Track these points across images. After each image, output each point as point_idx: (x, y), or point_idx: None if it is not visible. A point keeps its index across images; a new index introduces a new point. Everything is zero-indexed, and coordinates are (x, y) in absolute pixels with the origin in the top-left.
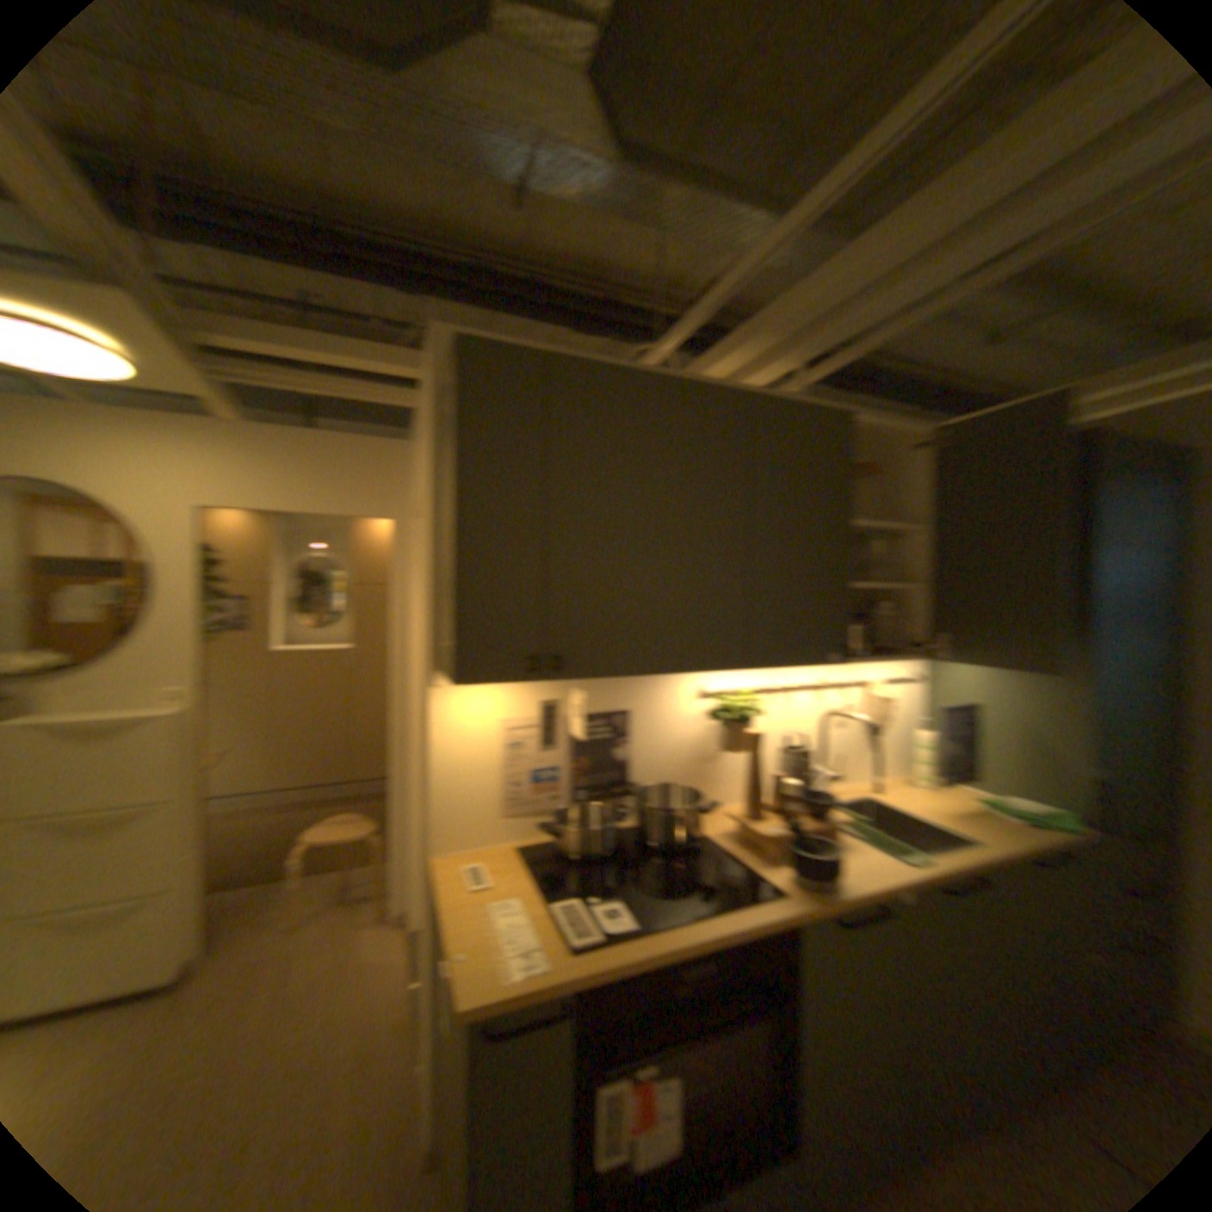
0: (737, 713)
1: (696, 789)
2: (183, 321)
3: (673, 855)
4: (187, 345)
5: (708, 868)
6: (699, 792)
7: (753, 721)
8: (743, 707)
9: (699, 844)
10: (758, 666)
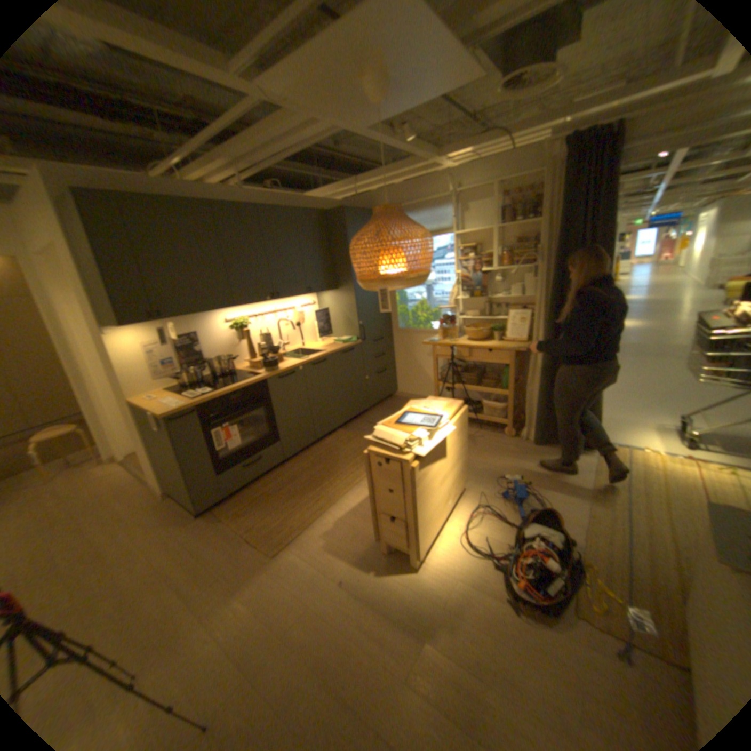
0: (239, 326)
1: (228, 356)
2: None
3: (222, 377)
4: None
5: (235, 376)
6: (229, 356)
7: (245, 328)
8: (242, 324)
9: (232, 373)
10: (237, 306)
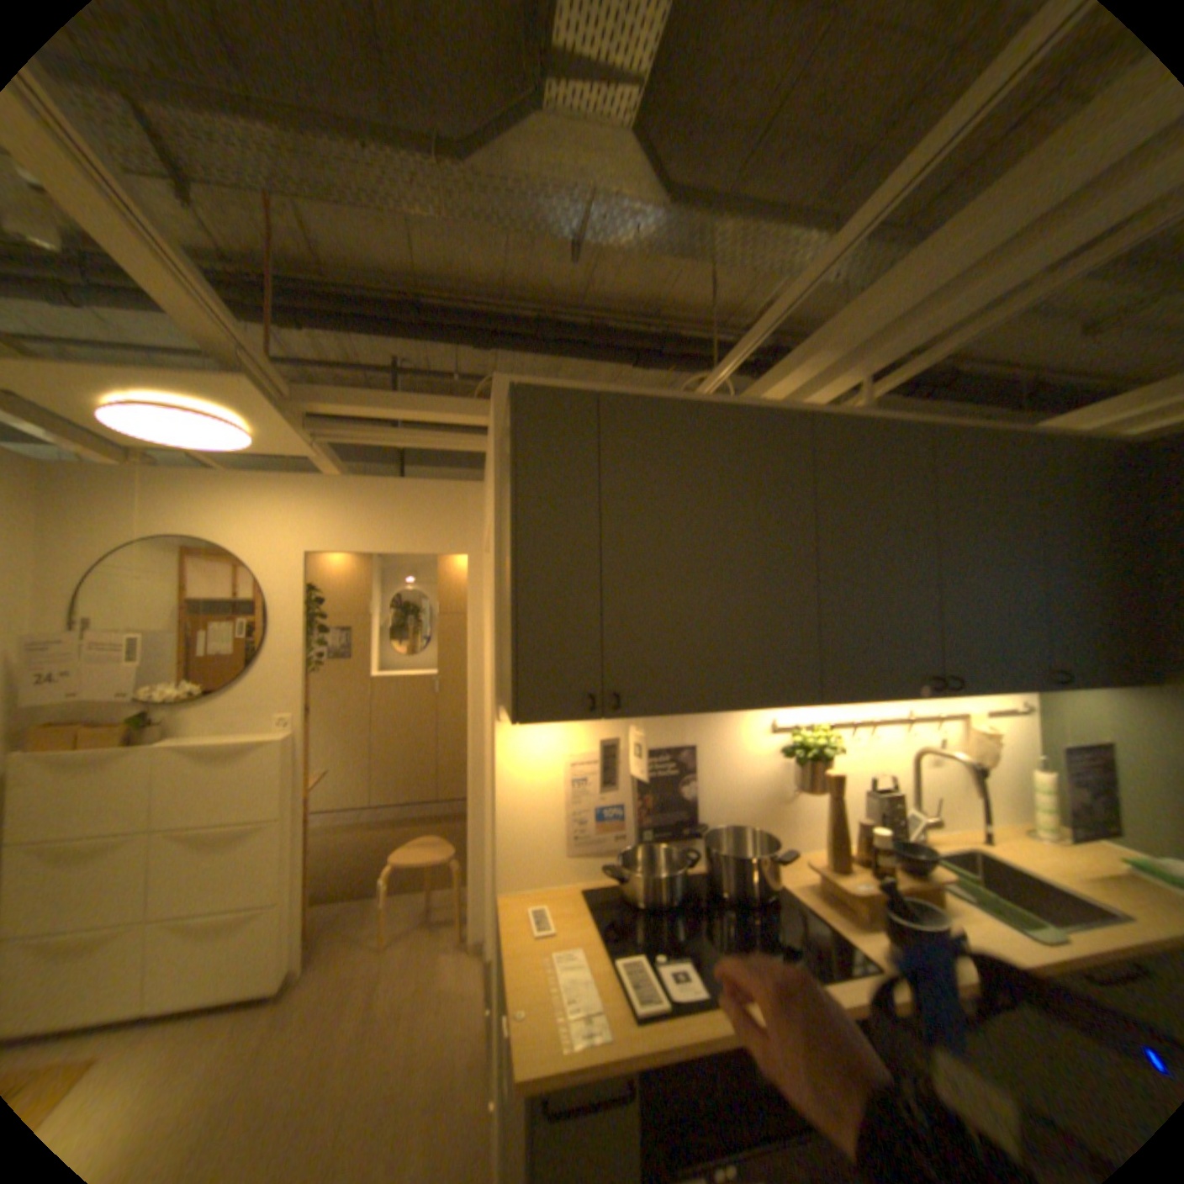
0: (812, 750)
1: (769, 834)
2: (285, 394)
3: (745, 909)
4: (289, 414)
5: (786, 927)
6: (773, 837)
7: (830, 759)
8: (818, 742)
9: (774, 896)
10: (832, 701)
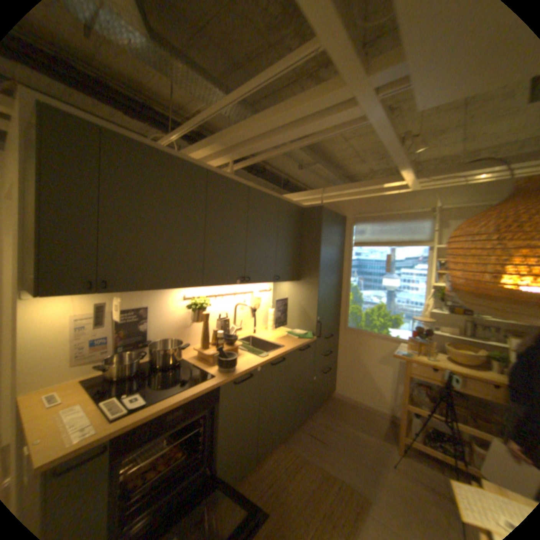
0: (199, 306)
1: (179, 340)
2: None
3: (166, 370)
4: None
5: (182, 372)
6: (180, 341)
7: (205, 308)
8: (202, 303)
9: (179, 363)
10: (207, 285)
